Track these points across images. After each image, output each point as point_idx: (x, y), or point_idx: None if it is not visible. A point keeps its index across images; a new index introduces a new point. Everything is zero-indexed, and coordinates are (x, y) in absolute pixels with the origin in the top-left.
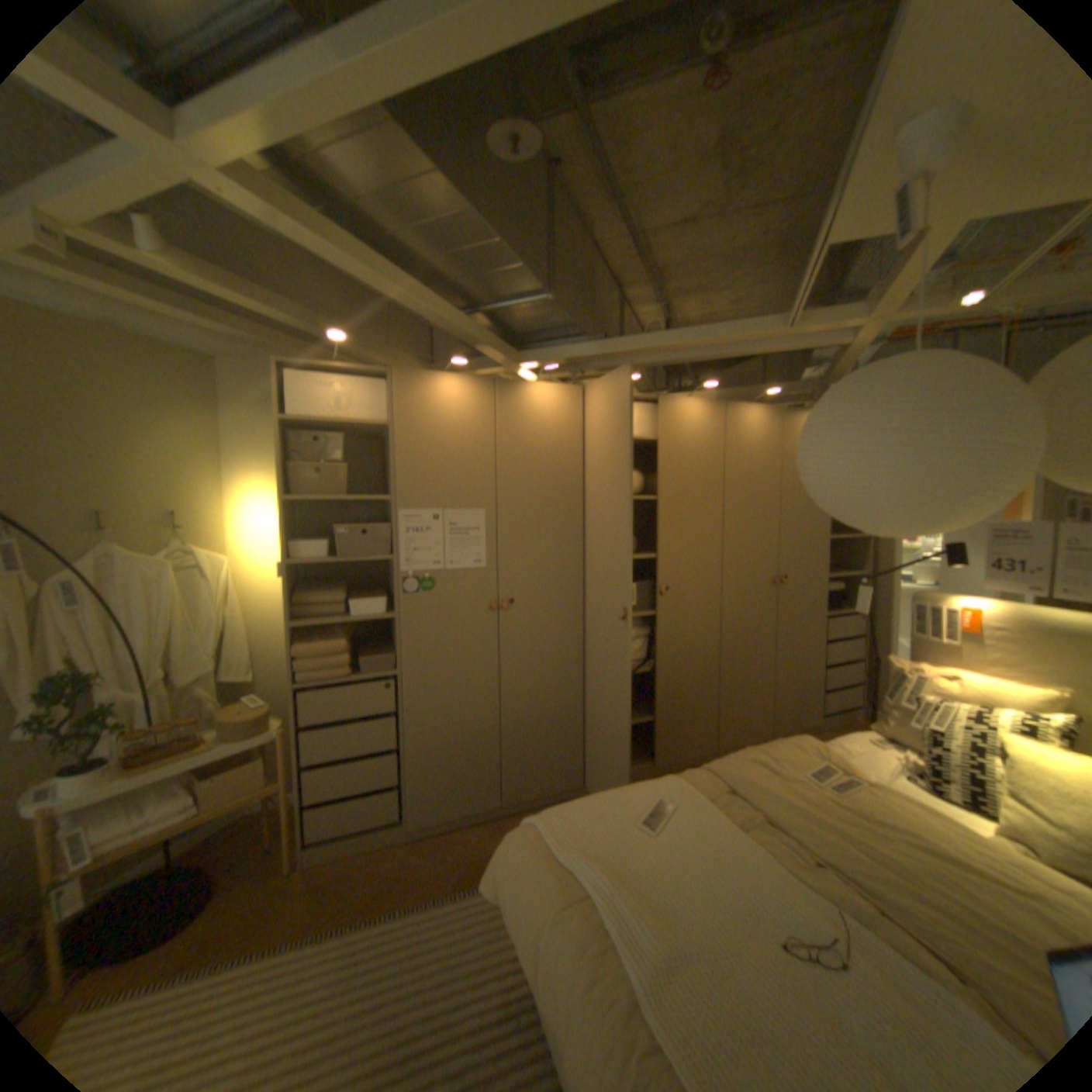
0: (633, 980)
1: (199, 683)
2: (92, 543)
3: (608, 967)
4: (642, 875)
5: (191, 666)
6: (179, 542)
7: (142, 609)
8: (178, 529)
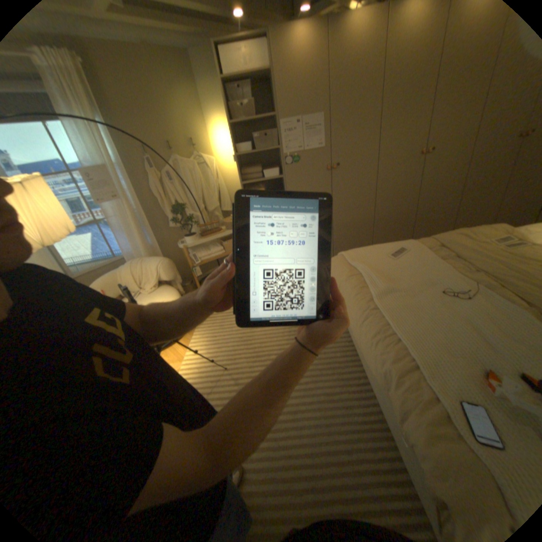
0: (372, 293)
1: (215, 210)
2: (169, 154)
3: (363, 291)
4: (384, 269)
5: (211, 203)
6: (195, 152)
7: (191, 181)
8: (193, 145)
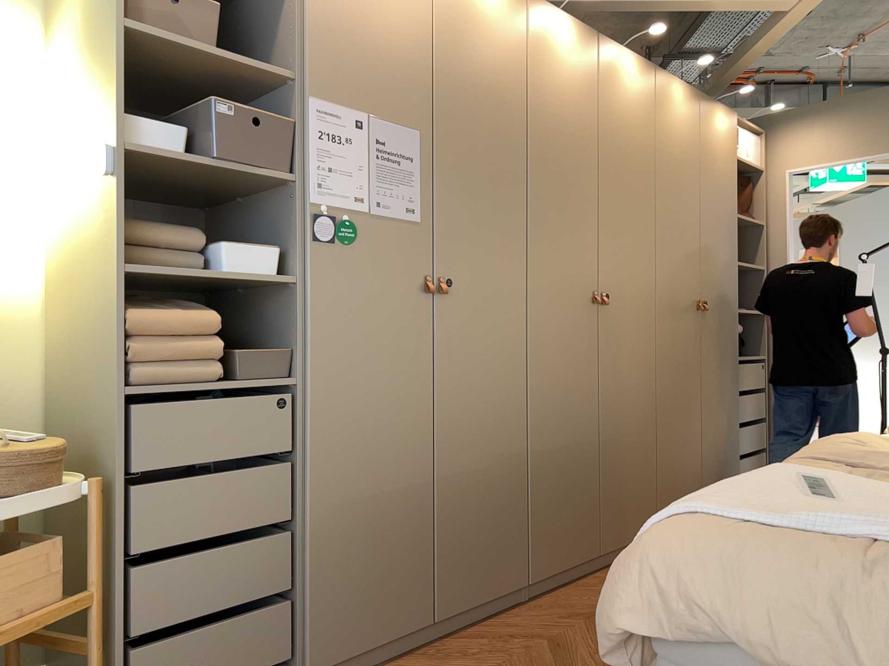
0: None
1: None
2: None
3: None
4: None
5: None
6: None
7: None
8: None
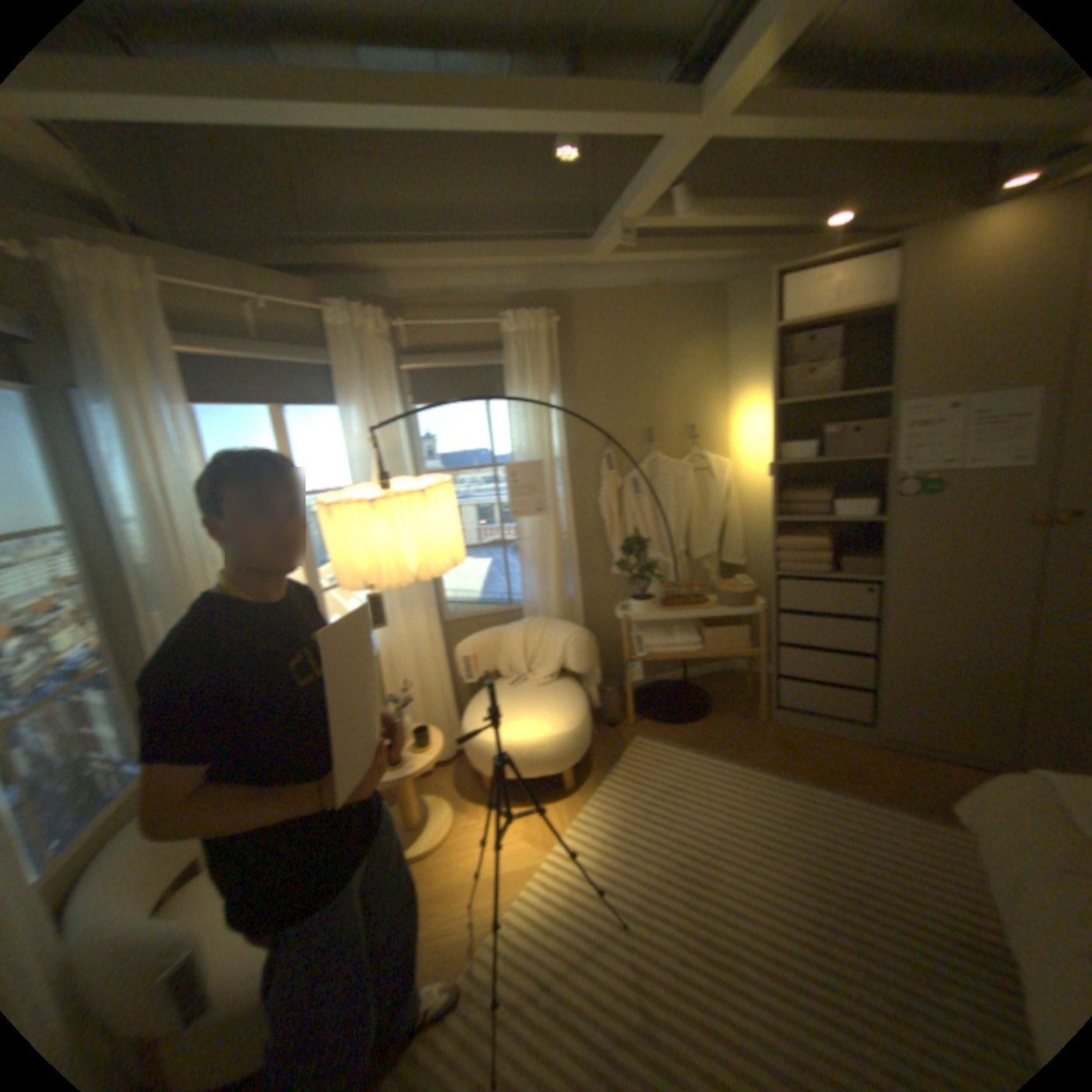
0: None
1: (707, 558)
2: (647, 450)
3: None
4: None
5: (702, 544)
6: (696, 448)
7: (673, 498)
8: (696, 437)
